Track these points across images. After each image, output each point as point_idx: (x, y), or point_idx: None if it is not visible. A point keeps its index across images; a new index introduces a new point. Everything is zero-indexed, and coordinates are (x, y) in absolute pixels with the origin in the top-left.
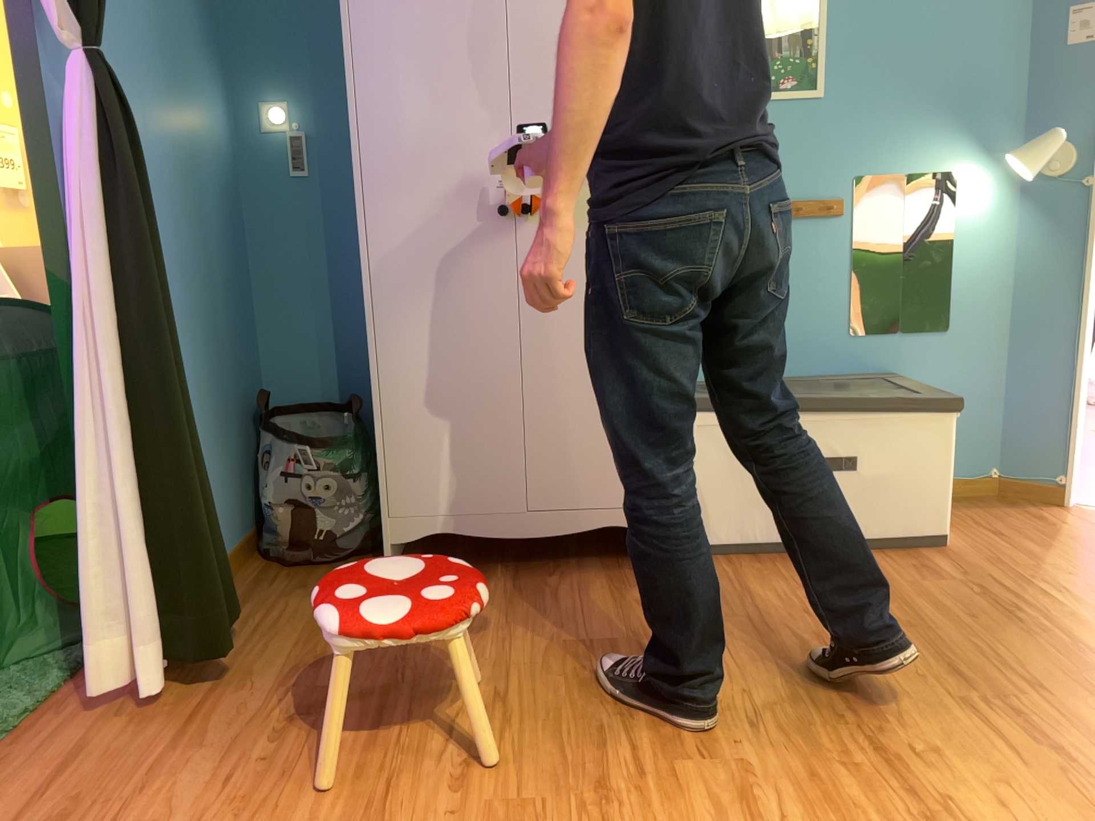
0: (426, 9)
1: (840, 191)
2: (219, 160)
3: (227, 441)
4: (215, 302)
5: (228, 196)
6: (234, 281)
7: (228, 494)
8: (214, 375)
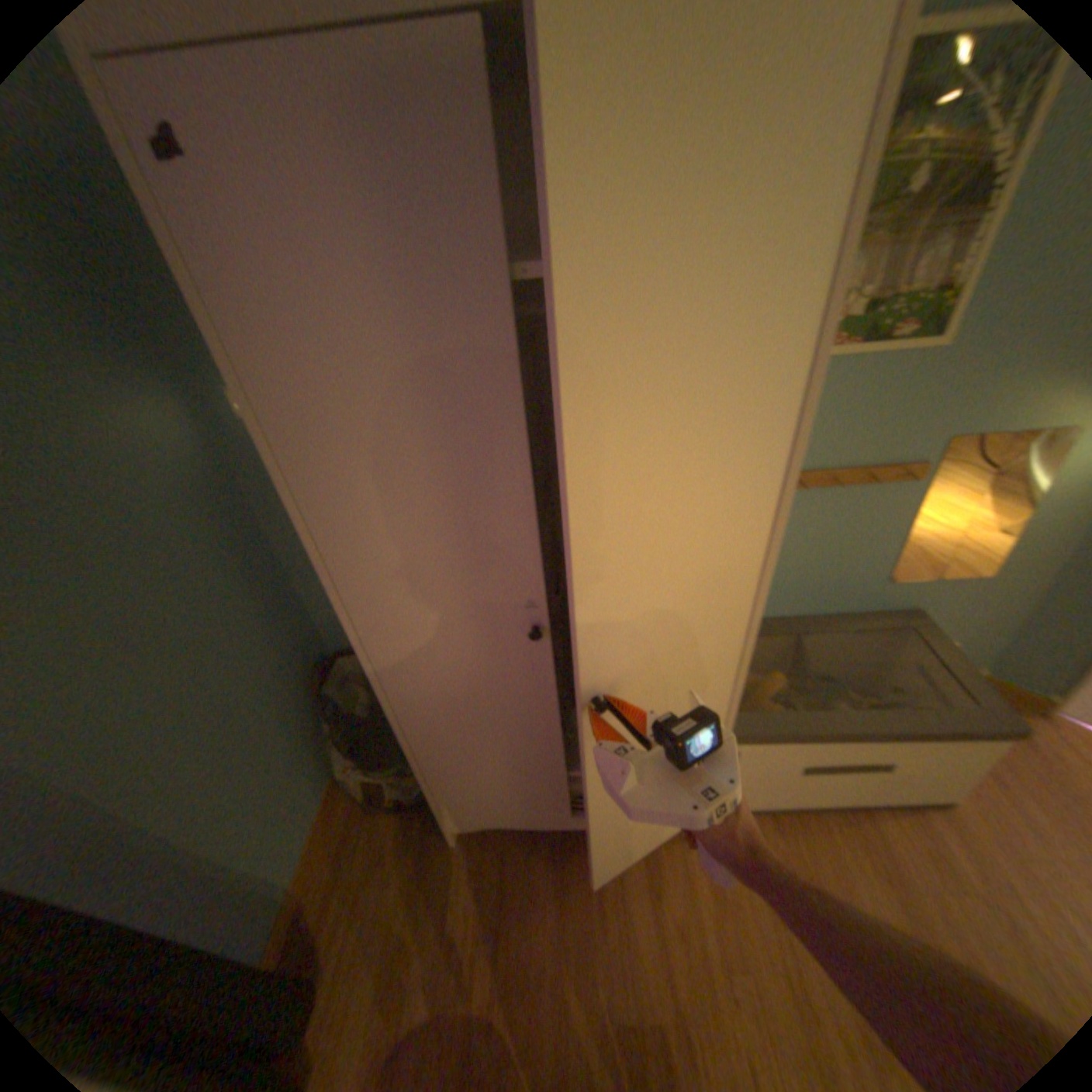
0: (389, 379)
1: (931, 451)
2: (181, 492)
3: (287, 749)
4: (231, 652)
5: (211, 519)
6: (250, 601)
7: (302, 785)
8: (252, 721)
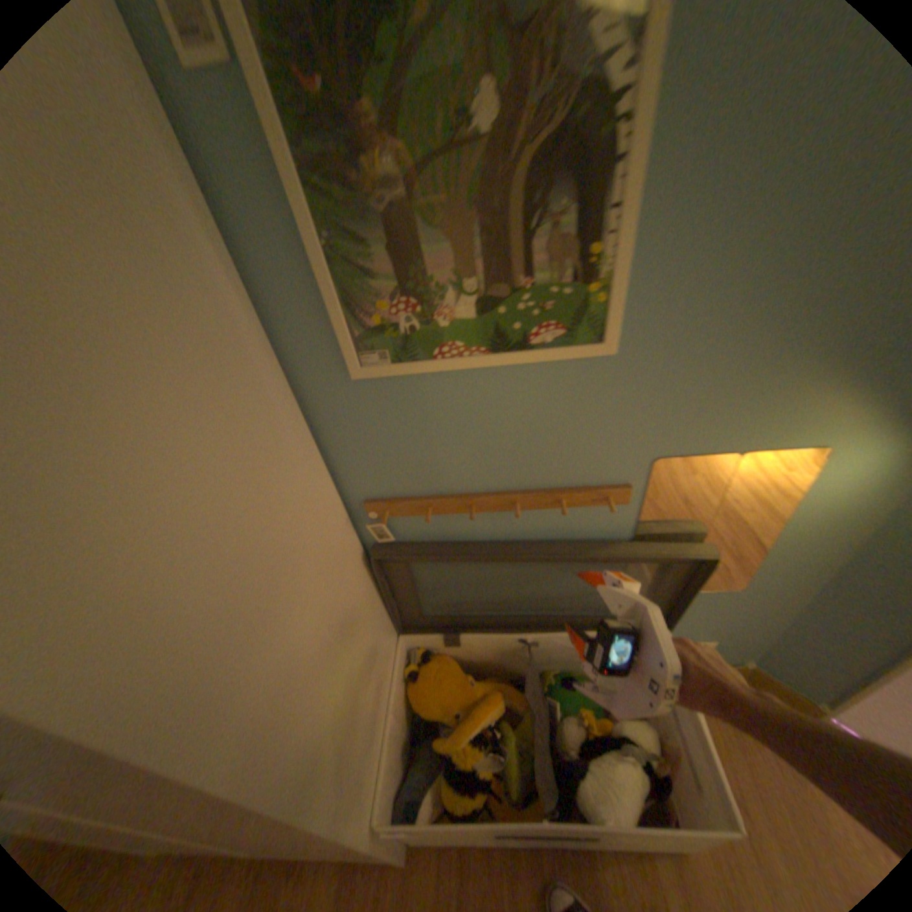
0: None
1: (632, 473)
2: None
3: None
4: None
5: None
6: None
7: None
8: None
